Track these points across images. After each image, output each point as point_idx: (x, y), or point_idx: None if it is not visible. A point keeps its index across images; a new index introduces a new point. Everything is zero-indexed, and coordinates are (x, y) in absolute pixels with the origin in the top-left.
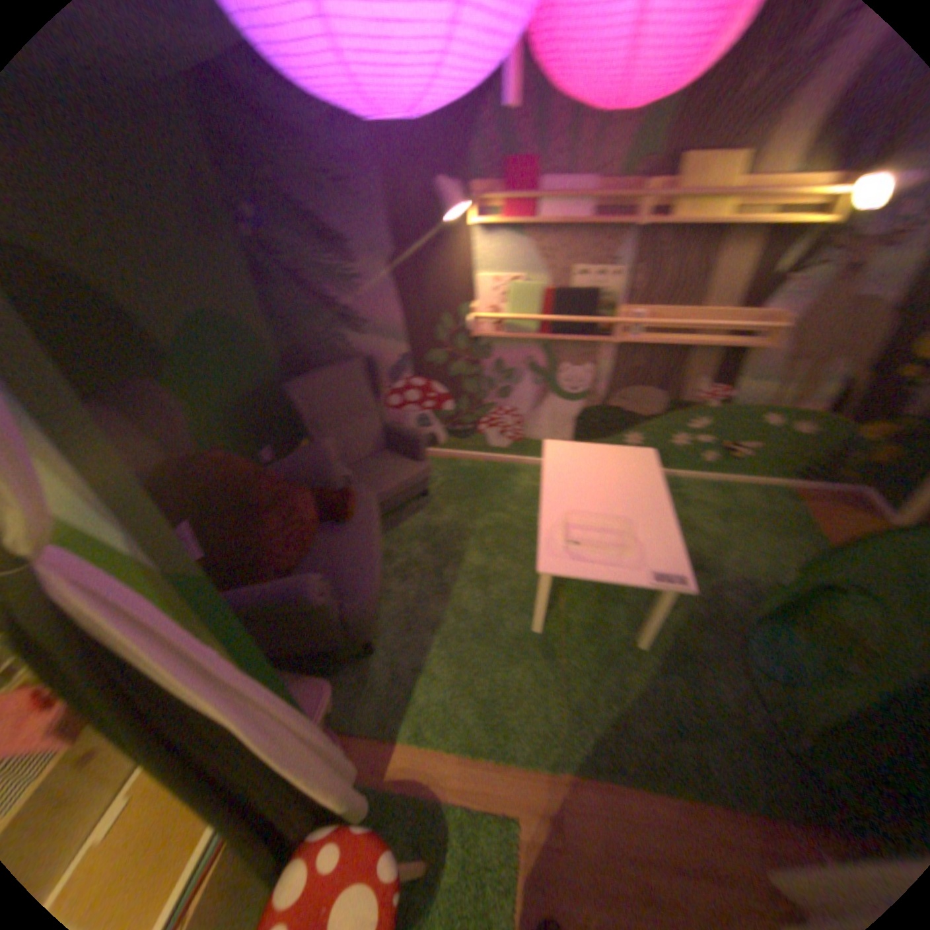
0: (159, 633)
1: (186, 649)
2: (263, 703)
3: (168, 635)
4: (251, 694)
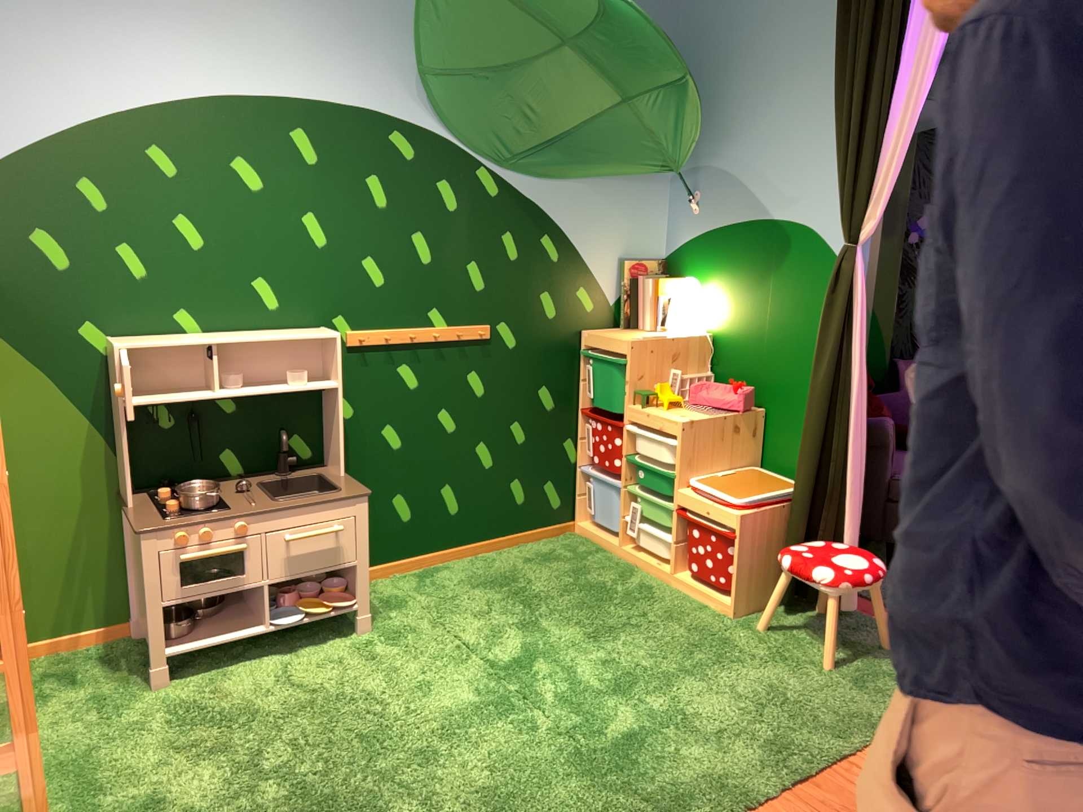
0: (864, 300)
1: (865, 318)
2: (865, 392)
3: (865, 305)
4: (865, 378)
